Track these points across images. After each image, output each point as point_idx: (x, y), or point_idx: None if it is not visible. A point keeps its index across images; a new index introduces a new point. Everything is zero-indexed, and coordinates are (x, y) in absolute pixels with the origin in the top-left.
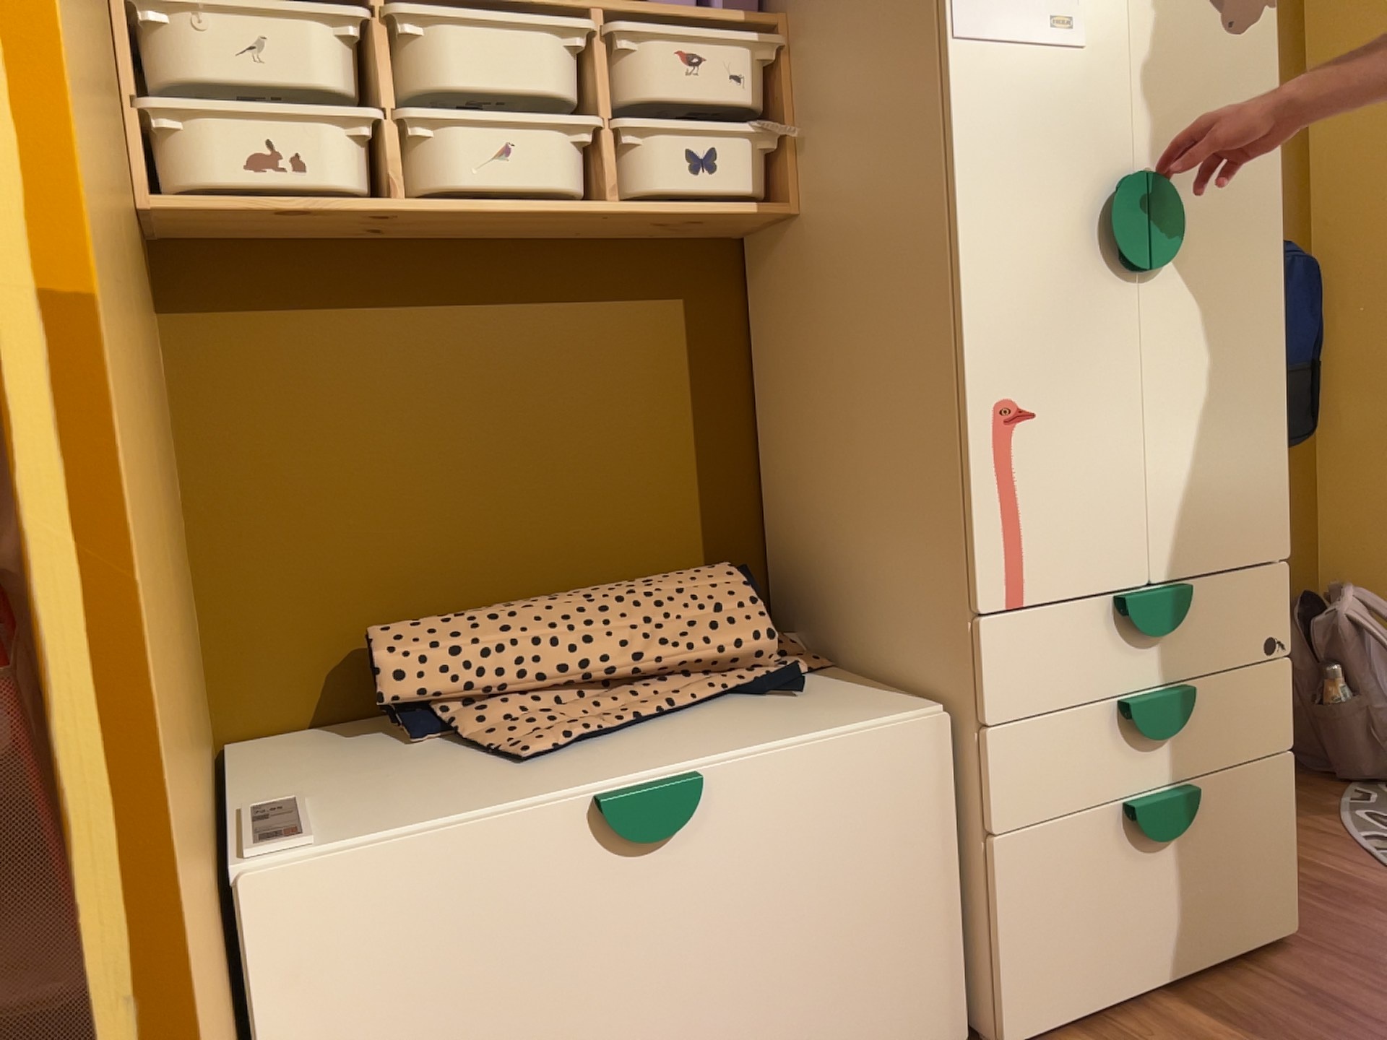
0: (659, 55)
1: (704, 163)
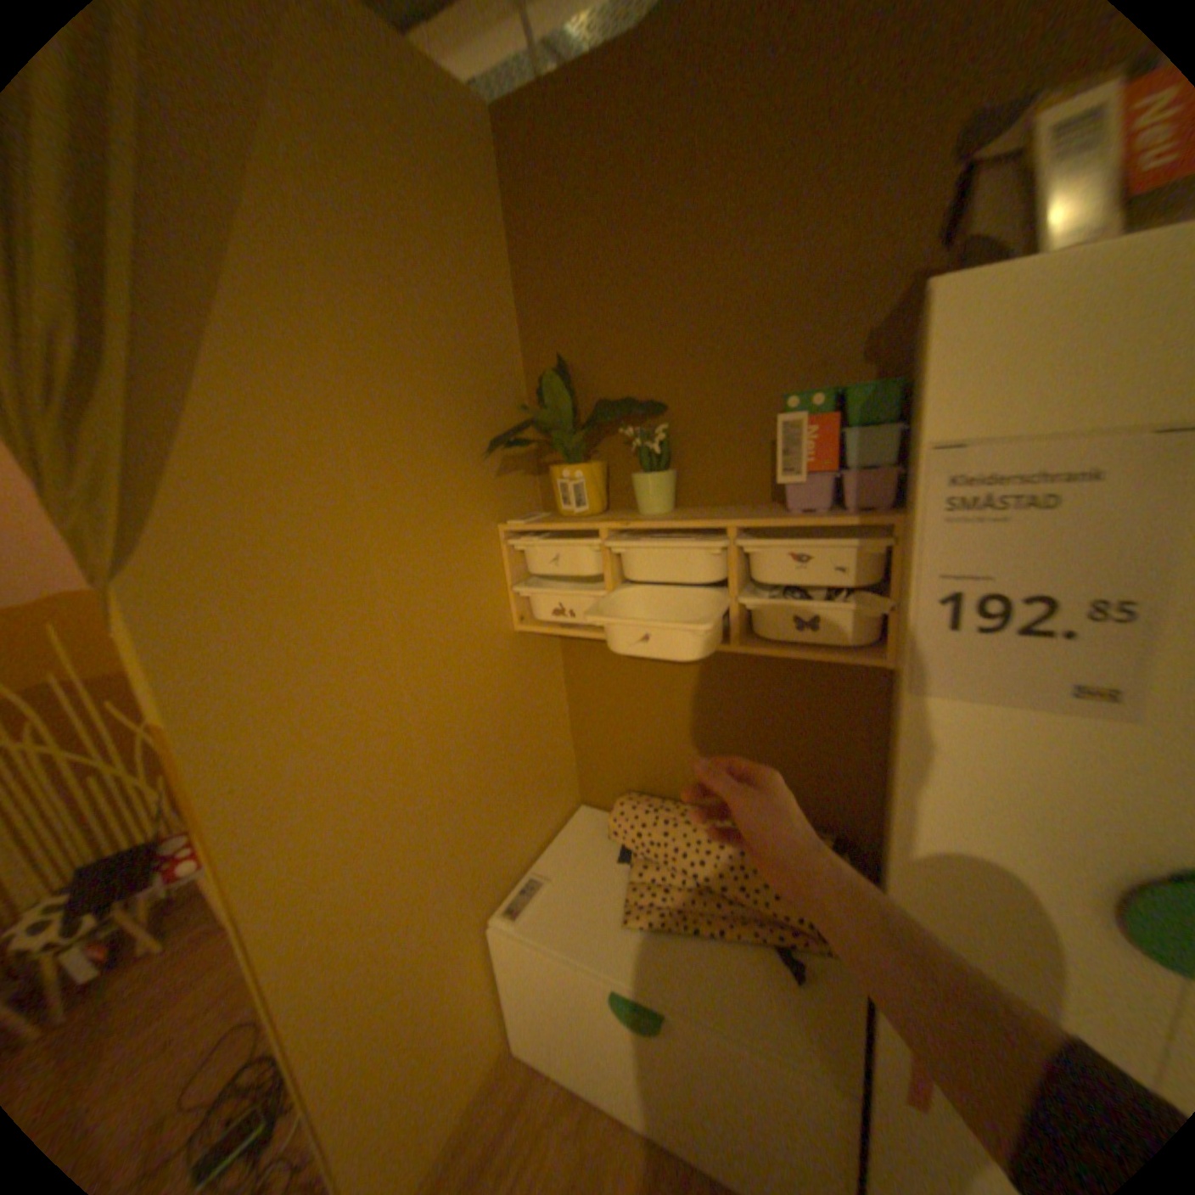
0: (772, 556)
1: (806, 626)
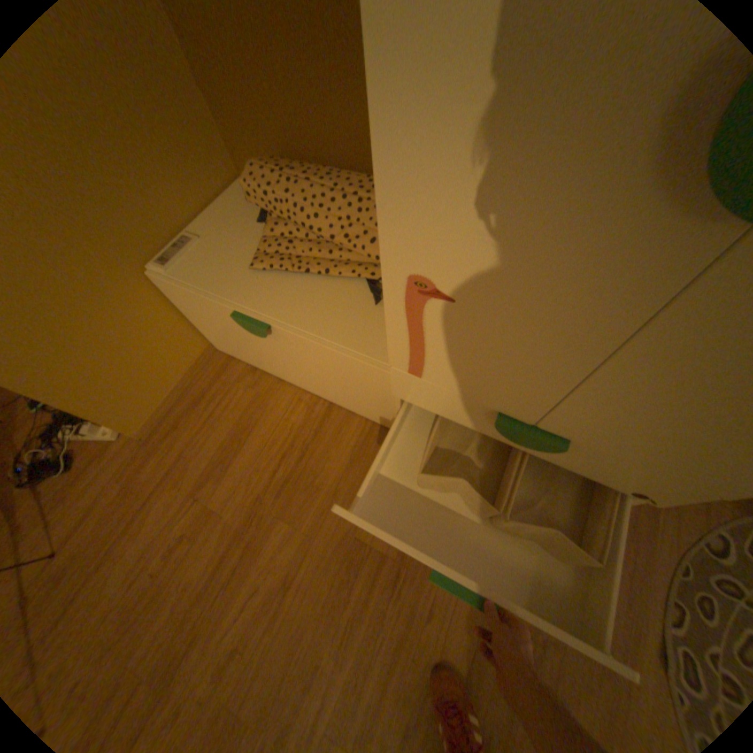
0: None
1: None
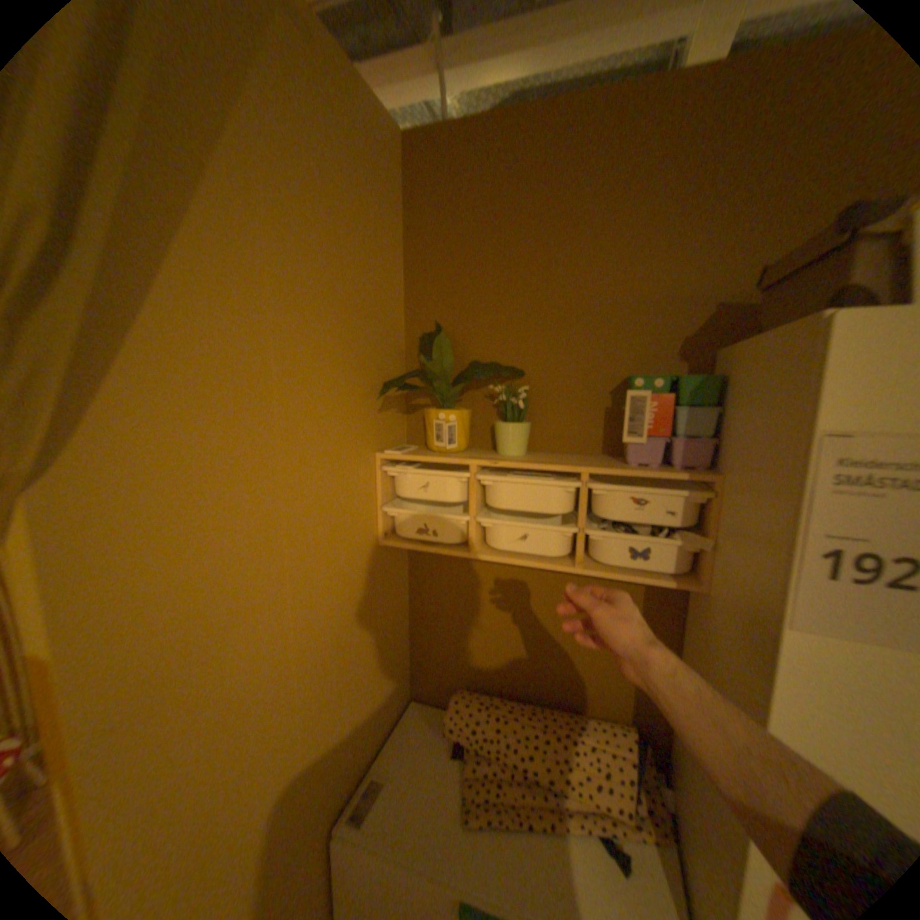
0: (617, 498)
1: (640, 556)
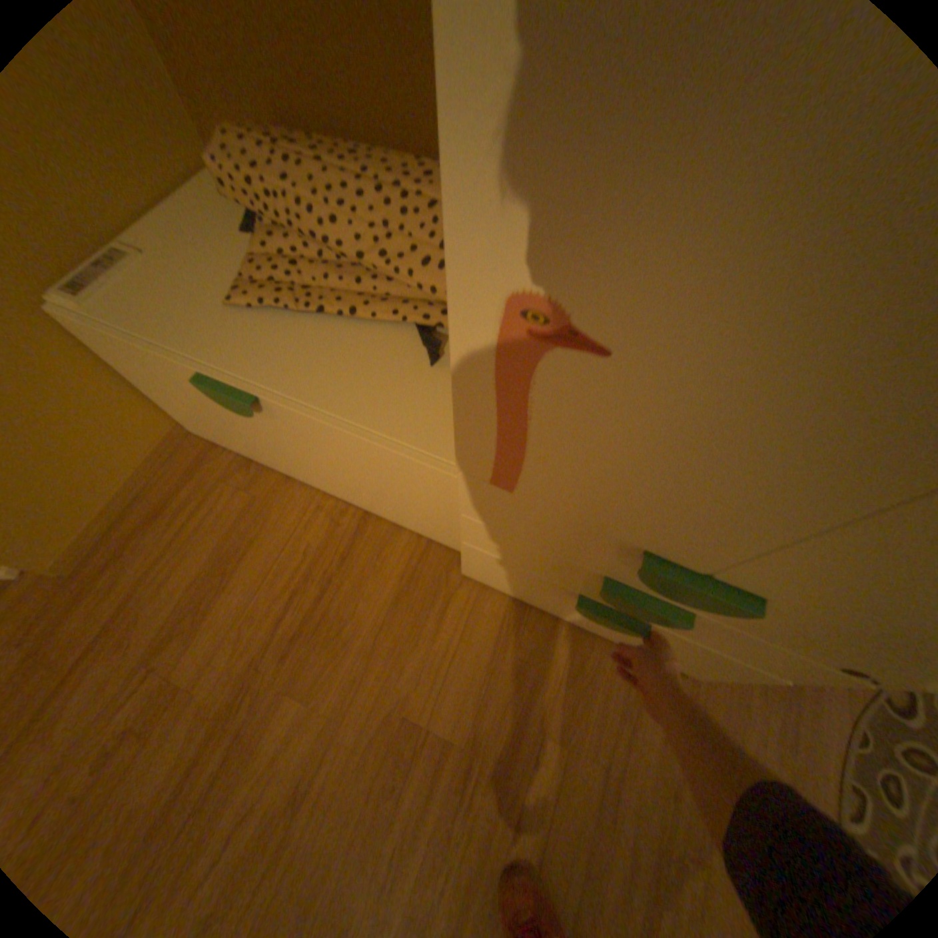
0: None
1: None
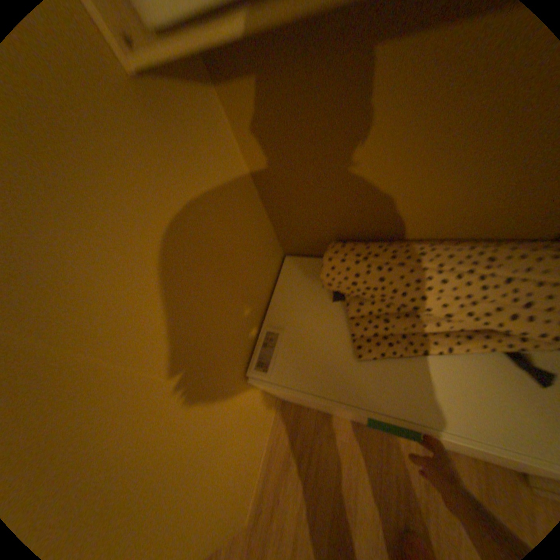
0: None
1: None
